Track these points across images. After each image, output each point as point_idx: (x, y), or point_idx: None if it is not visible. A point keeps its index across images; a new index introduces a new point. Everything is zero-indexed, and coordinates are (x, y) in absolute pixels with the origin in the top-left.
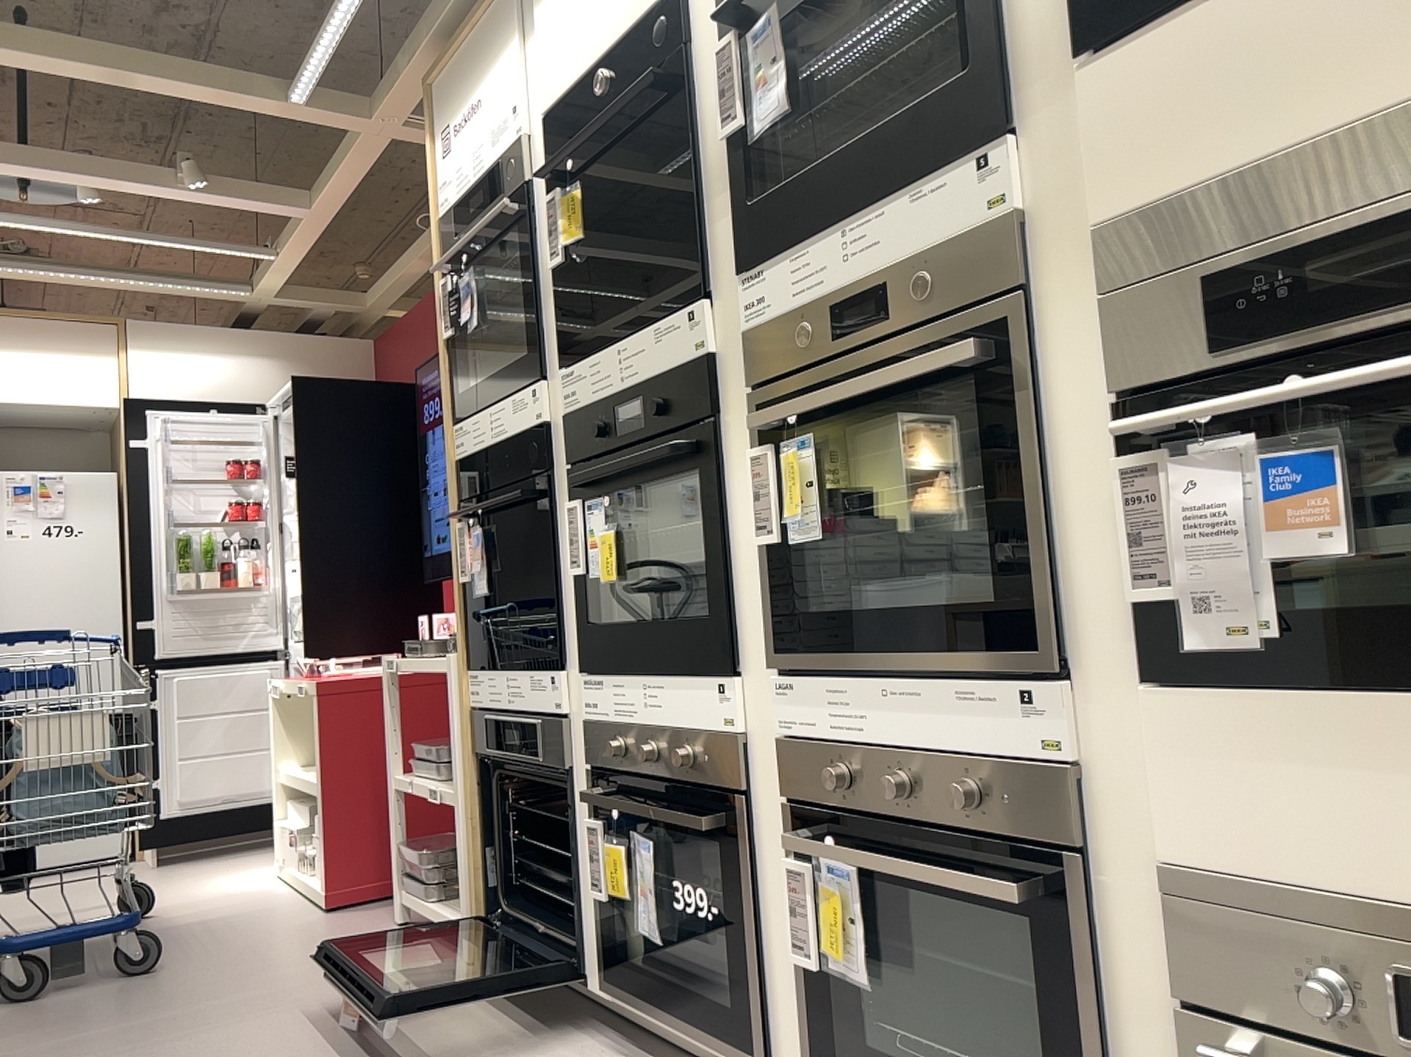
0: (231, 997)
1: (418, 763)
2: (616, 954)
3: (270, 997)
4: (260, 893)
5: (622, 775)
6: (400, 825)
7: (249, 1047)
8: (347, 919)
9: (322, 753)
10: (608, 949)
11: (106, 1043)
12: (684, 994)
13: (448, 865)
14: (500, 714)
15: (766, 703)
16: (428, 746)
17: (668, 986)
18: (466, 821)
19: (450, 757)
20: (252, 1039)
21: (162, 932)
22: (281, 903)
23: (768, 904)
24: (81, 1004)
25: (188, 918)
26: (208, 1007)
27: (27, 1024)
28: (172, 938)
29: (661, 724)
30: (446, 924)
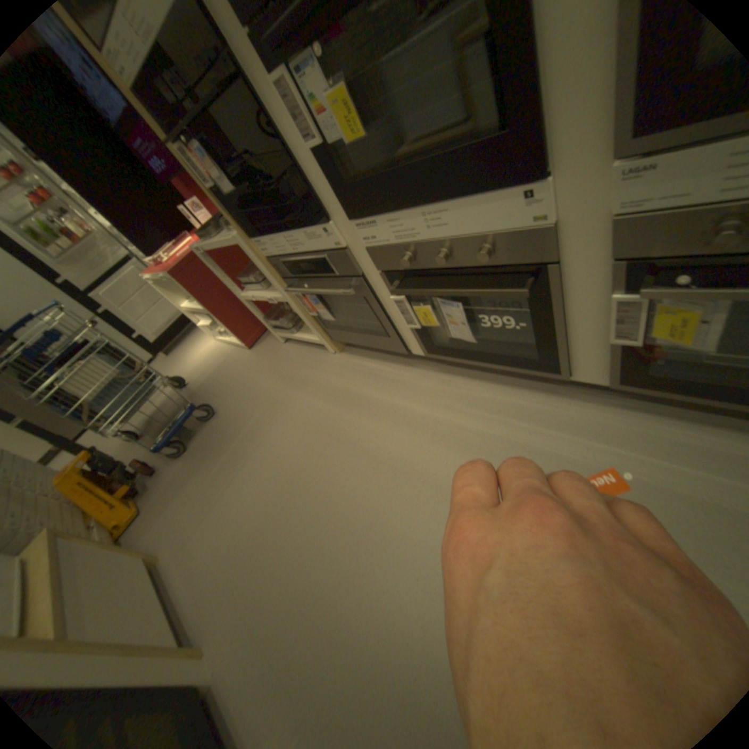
0: (257, 414)
1: (246, 285)
2: (432, 344)
3: (271, 407)
4: (216, 352)
5: (411, 269)
6: (258, 312)
7: (289, 439)
8: (262, 351)
9: (195, 297)
10: (425, 343)
11: (232, 461)
12: (493, 354)
13: (292, 318)
14: (288, 254)
15: (587, 188)
16: (245, 276)
17: (477, 352)
18: (293, 303)
19: (258, 275)
20: (286, 434)
21: (199, 391)
22: (228, 353)
23: (574, 314)
24: (204, 444)
25: (202, 379)
26: (253, 424)
27: (194, 465)
28: (206, 392)
29: (450, 234)
30: (310, 341)
